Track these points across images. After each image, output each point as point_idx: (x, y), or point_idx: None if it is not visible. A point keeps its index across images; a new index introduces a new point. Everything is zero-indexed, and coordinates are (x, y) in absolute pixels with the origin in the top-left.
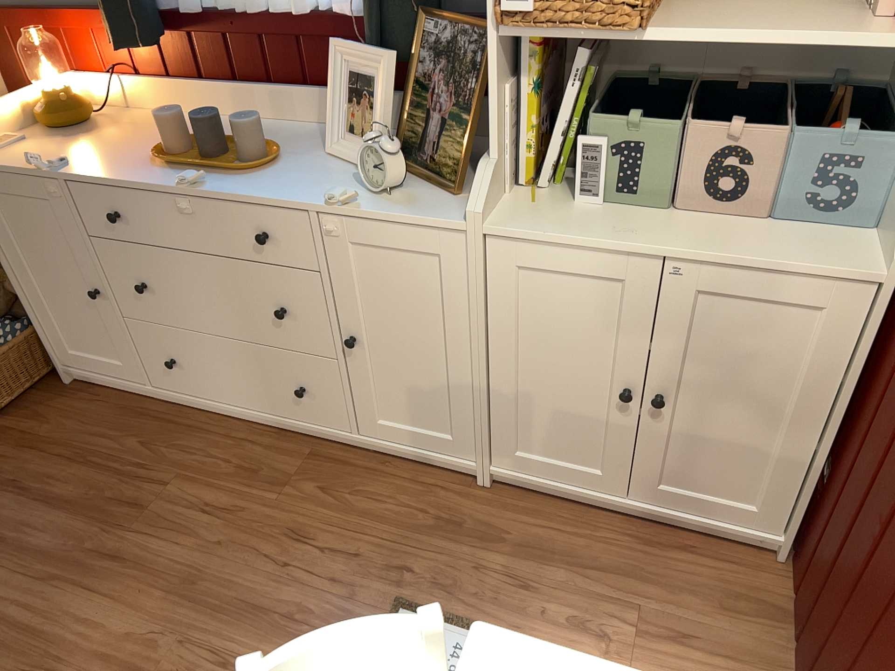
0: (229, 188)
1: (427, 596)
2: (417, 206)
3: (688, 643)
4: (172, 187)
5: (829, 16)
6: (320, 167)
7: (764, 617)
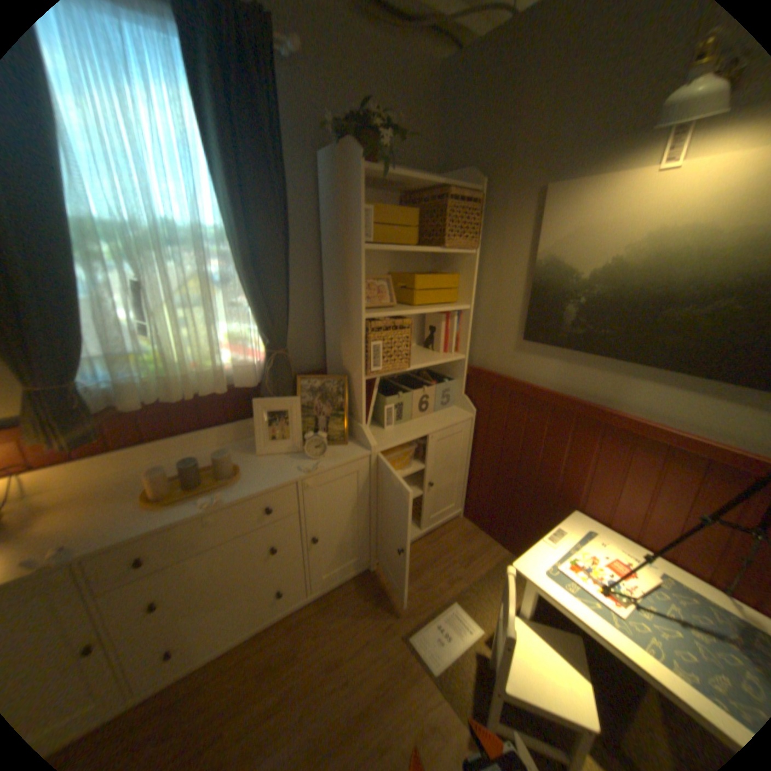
0: (234, 496)
1: (410, 628)
2: (339, 456)
3: (476, 560)
4: (188, 516)
5: (425, 353)
6: (261, 463)
7: (478, 536)
